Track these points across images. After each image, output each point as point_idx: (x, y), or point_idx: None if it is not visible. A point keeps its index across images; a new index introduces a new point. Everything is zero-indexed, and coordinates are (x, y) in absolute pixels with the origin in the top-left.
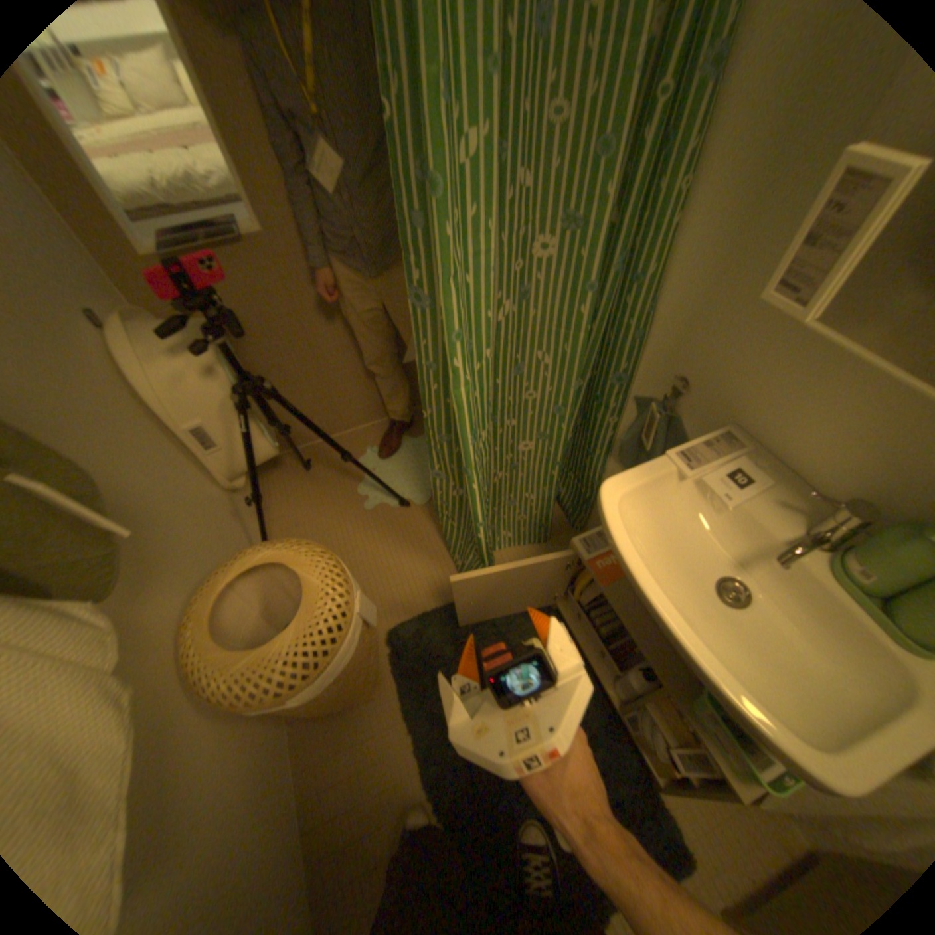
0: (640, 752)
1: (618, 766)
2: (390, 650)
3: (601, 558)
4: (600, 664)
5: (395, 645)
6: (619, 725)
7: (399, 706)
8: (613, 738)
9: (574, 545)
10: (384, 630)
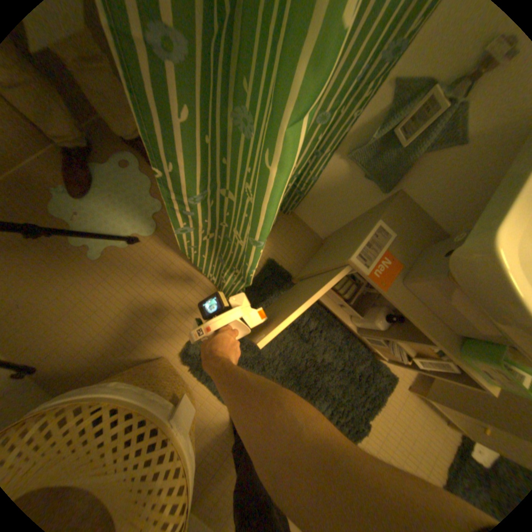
0: (363, 342)
1: (357, 356)
2: (188, 367)
3: (377, 267)
4: (345, 315)
5: (191, 363)
6: (351, 335)
7: (215, 398)
8: (350, 344)
9: (350, 262)
10: (174, 355)
